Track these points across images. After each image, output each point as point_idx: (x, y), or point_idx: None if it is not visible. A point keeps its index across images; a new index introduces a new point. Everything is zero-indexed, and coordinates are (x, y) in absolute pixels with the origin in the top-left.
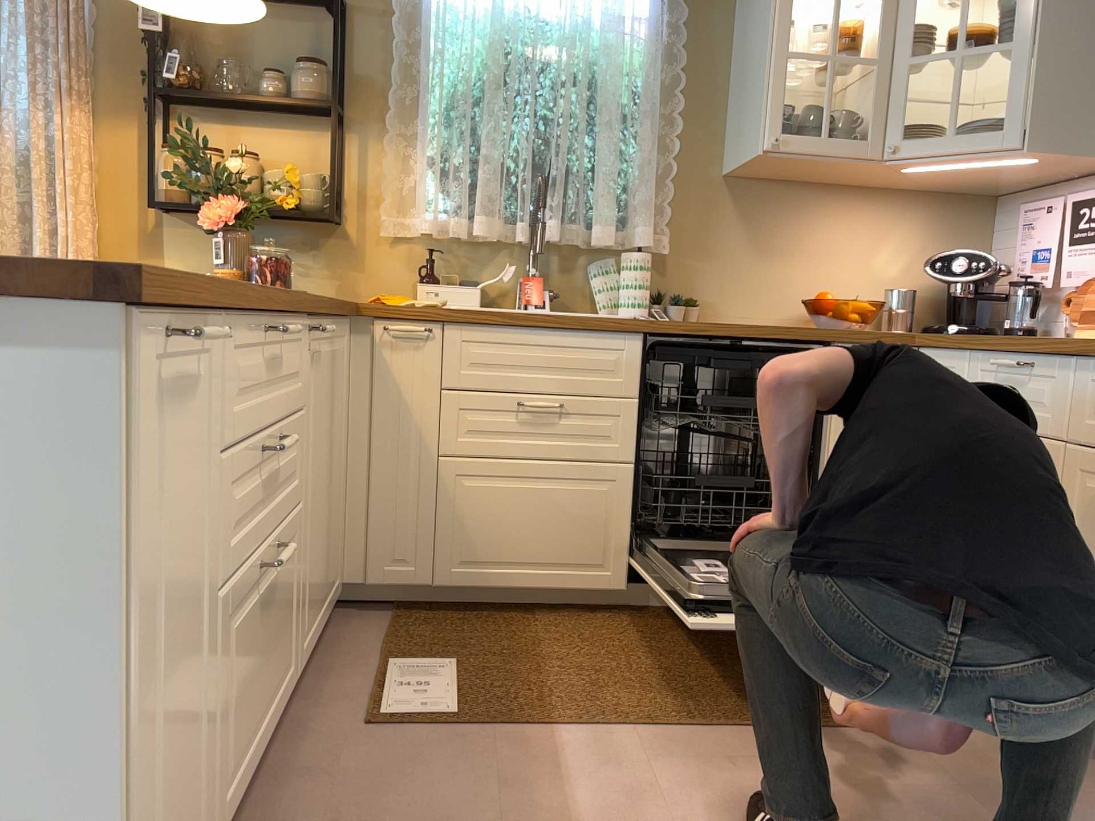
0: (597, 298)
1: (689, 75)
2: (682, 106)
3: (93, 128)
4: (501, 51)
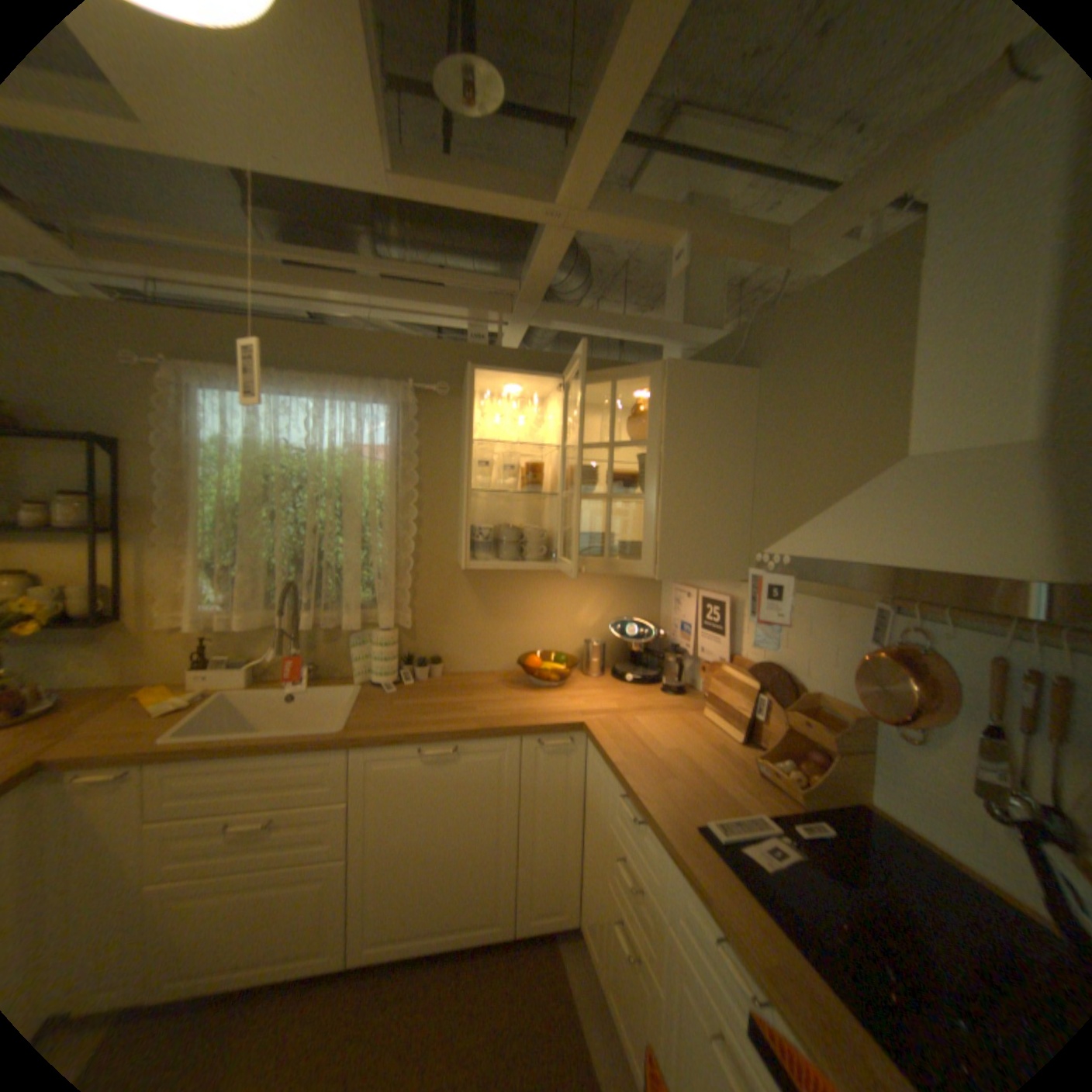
0: (354, 667)
1: (426, 487)
2: (416, 516)
3: None
4: (256, 477)
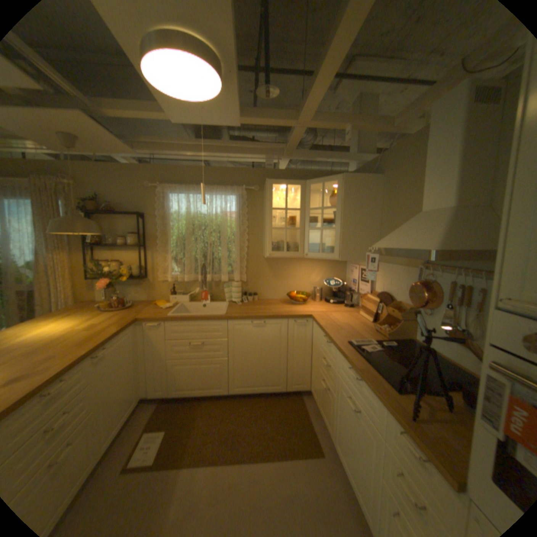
0: (225, 295)
1: (250, 227)
2: (247, 238)
3: (67, 255)
4: (190, 225)
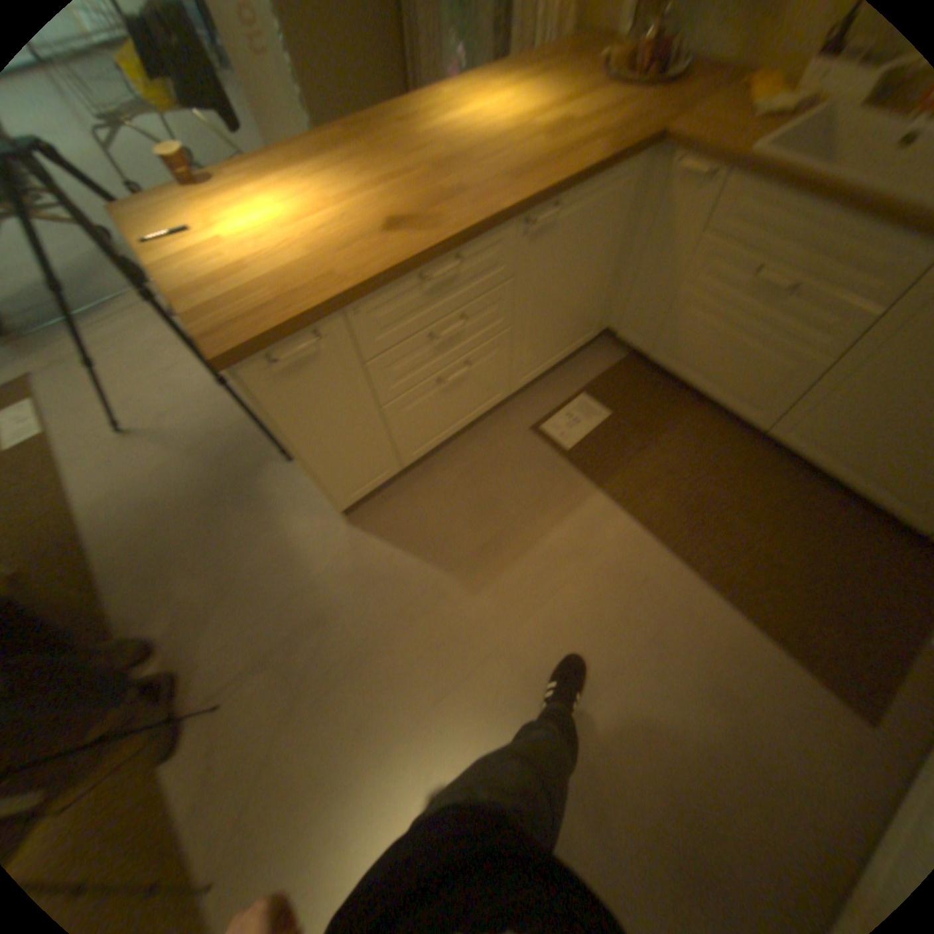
0: None
1: None
2: None
3: None
4: None
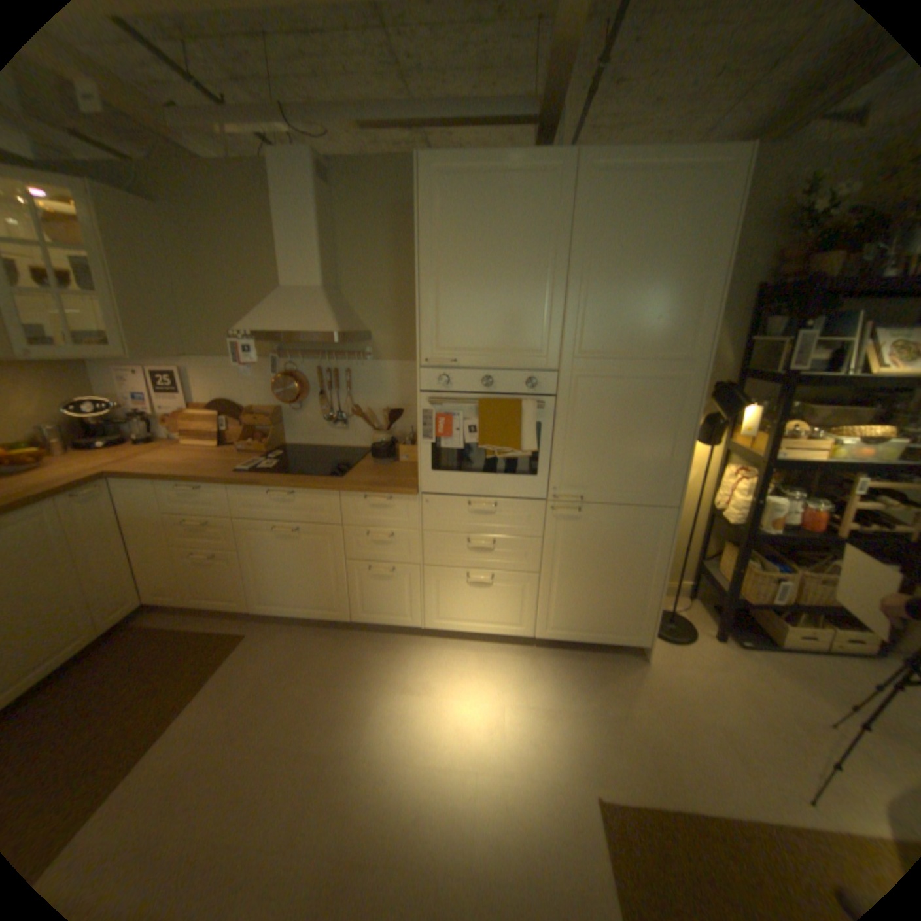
0: None
1: None
2: None
3: None
4: None
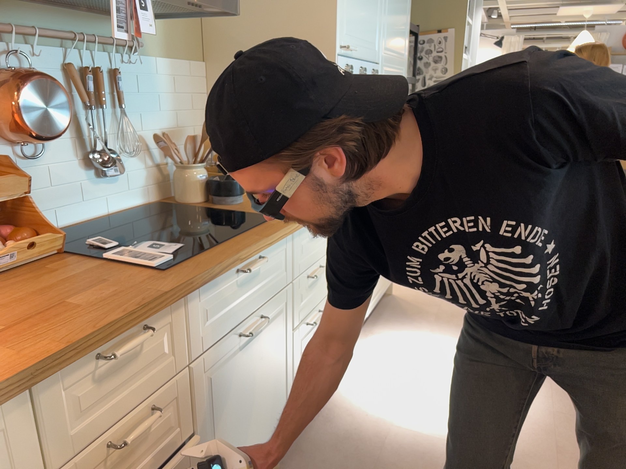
0: None
1: None
2: None
3: None
4: None
